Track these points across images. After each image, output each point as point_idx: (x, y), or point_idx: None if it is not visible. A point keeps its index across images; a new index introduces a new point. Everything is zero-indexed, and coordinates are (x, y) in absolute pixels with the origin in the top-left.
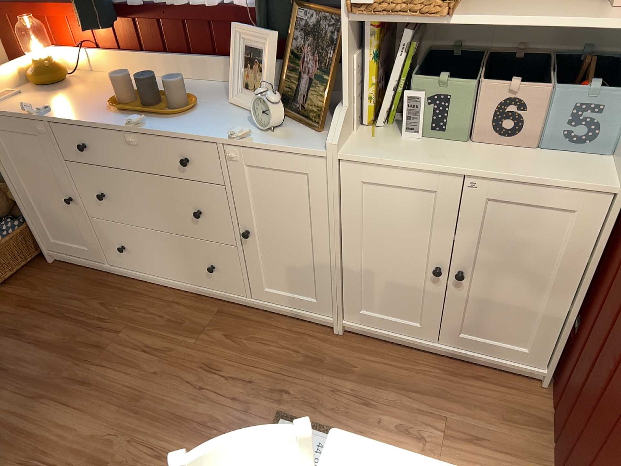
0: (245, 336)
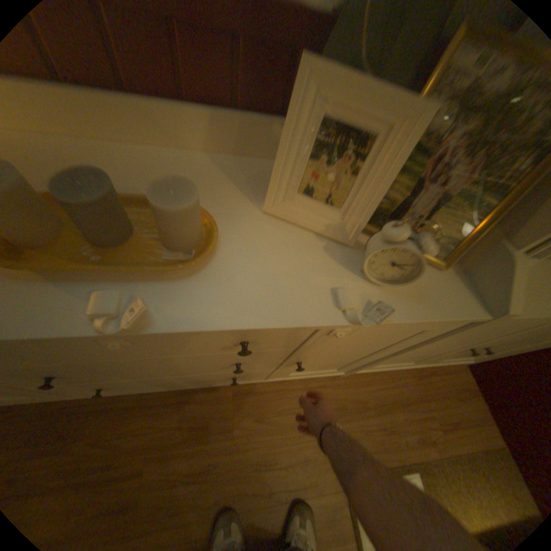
0: (272, 412)
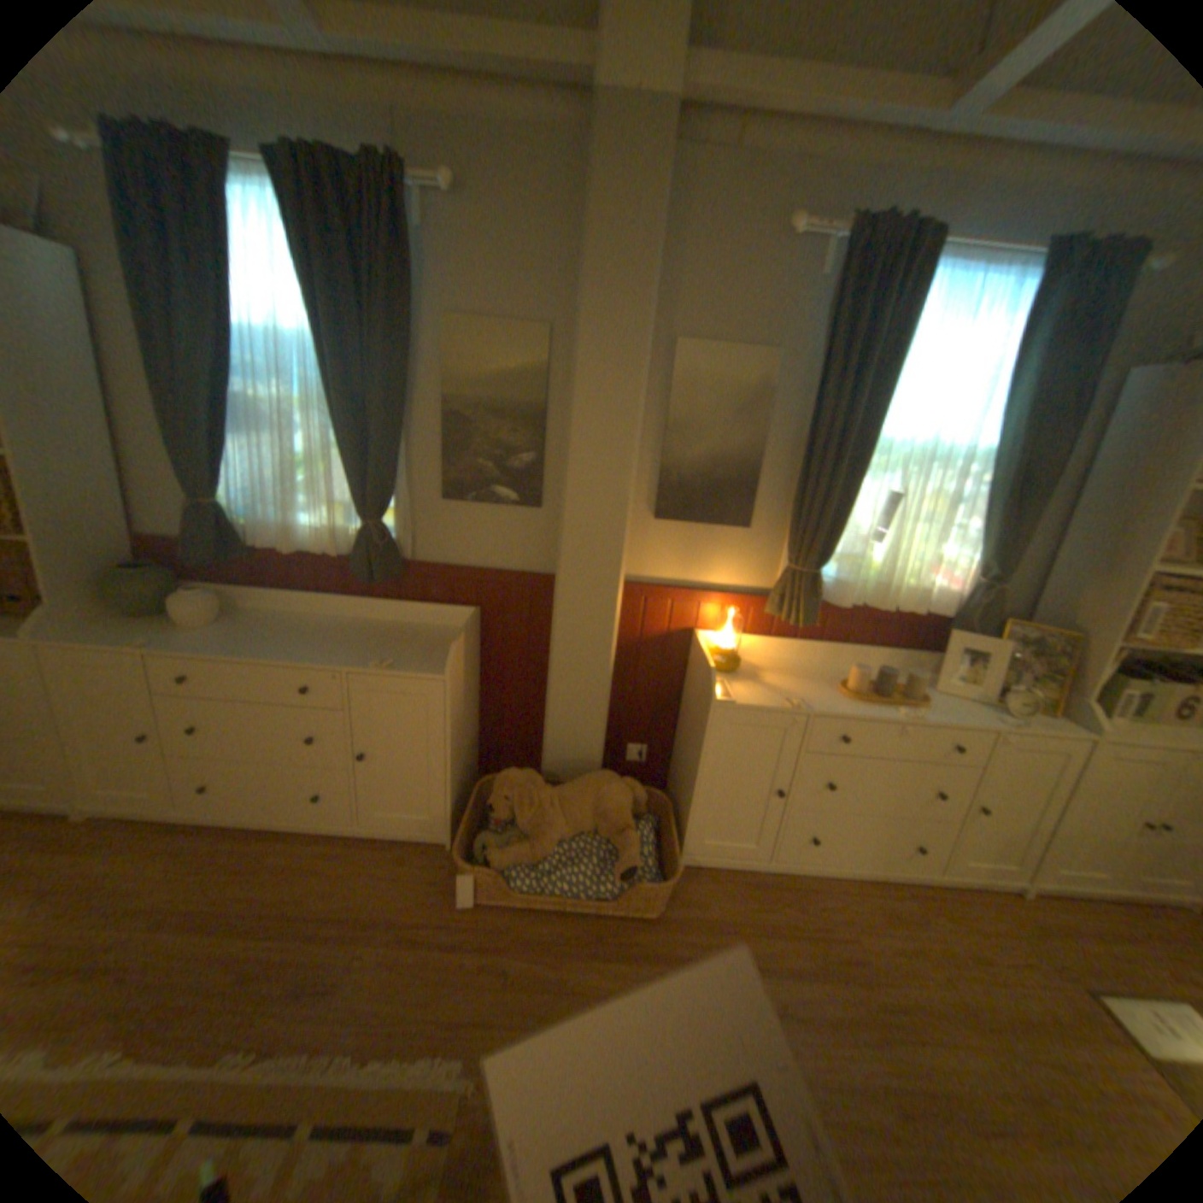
0: (963, 919)
